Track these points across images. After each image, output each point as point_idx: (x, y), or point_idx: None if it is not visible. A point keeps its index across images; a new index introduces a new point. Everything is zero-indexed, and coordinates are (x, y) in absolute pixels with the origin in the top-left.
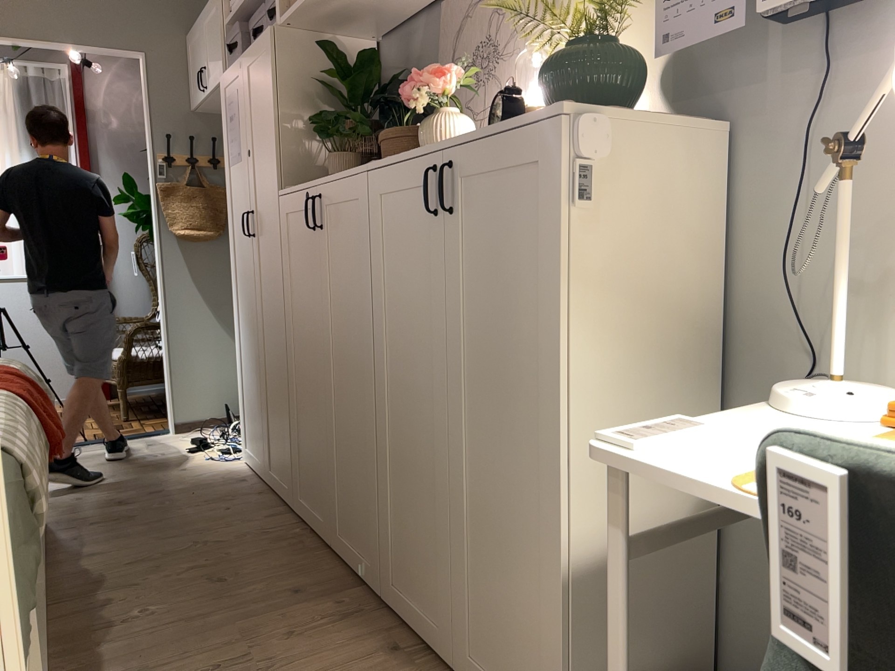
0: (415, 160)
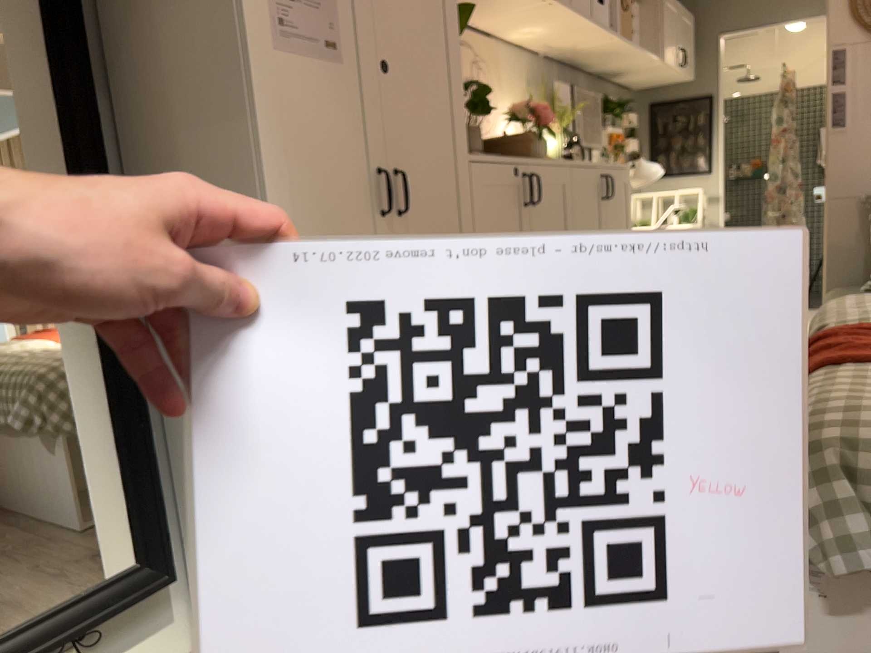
0: (594, 168)
